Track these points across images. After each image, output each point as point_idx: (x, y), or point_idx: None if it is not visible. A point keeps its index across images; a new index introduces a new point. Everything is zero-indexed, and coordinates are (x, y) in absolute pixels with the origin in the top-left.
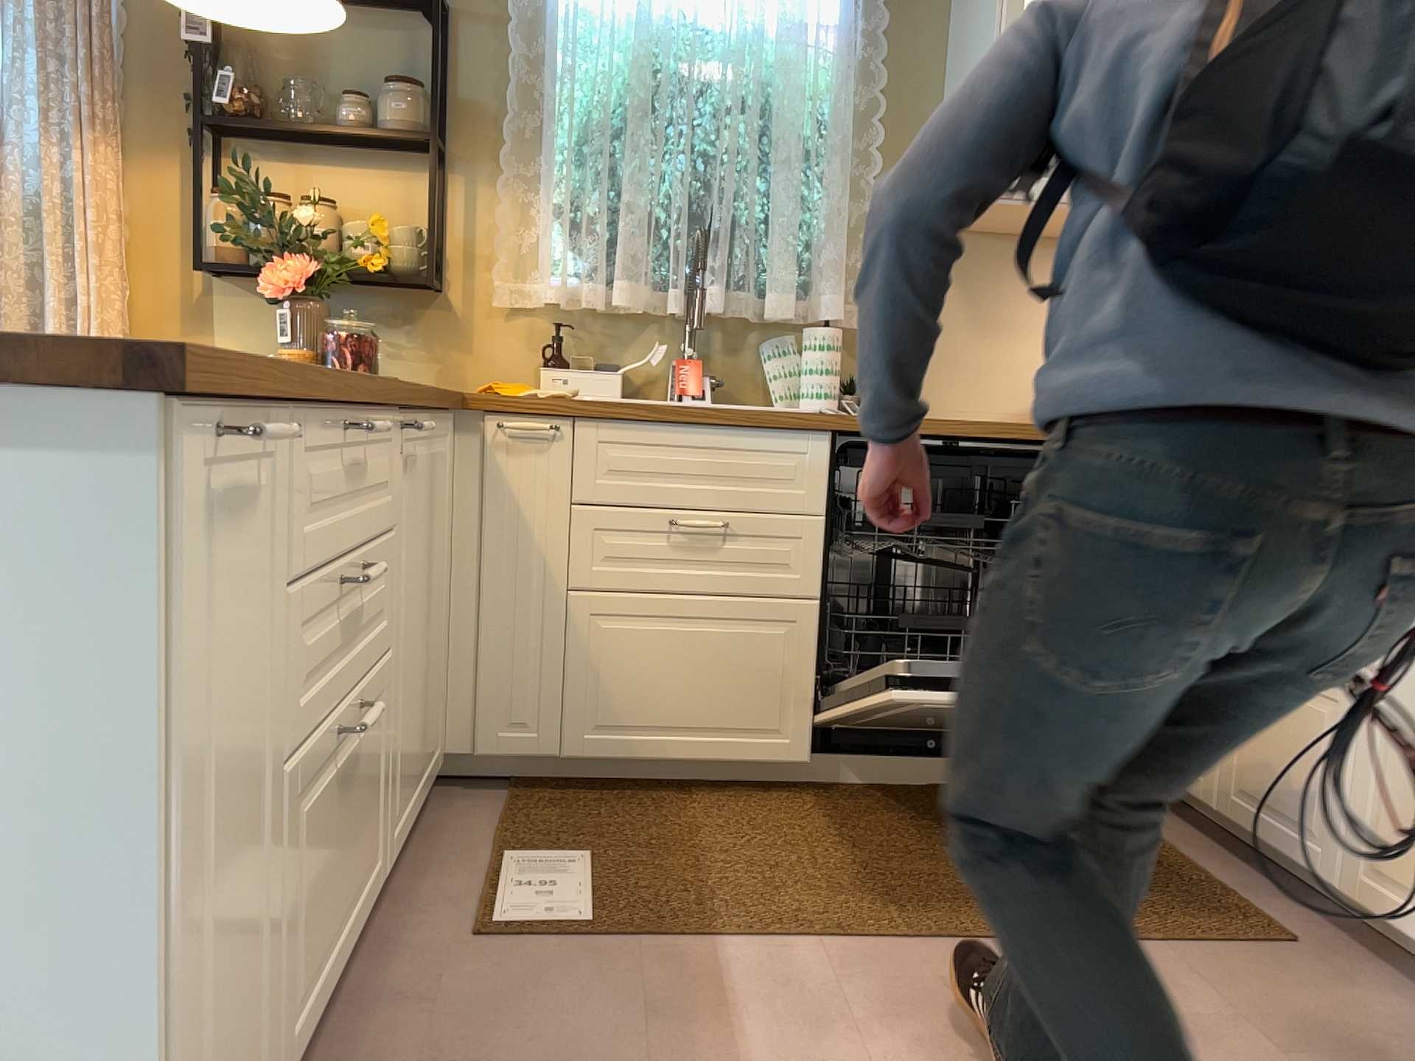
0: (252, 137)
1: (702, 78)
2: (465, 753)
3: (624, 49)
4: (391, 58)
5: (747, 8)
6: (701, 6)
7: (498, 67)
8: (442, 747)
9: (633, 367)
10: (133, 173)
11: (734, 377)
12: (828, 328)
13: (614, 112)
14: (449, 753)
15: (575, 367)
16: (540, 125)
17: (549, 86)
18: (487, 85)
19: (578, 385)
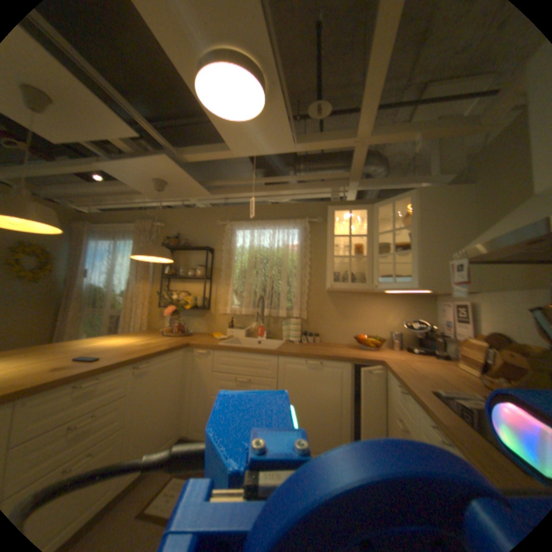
0: (174, 278)
1: (266, 260)
2: (187, 438)
3: (249, 255)
4: (202, 260)
5: (277, 243)
6: (266, 243)
7: (223, 260)
8: (180, 436)
9: (248, 329)
10: (153, 287)
11: (275, 331)
12: (299, 318)
13: (247, 268)
14: (183, 437)
15: (237, 328)
16: (231, 272)
17: (233, 264)
18: (221, 264)
19: (235, 333)
